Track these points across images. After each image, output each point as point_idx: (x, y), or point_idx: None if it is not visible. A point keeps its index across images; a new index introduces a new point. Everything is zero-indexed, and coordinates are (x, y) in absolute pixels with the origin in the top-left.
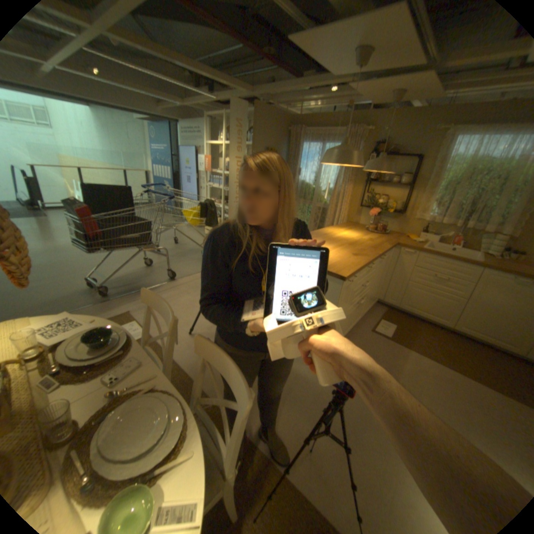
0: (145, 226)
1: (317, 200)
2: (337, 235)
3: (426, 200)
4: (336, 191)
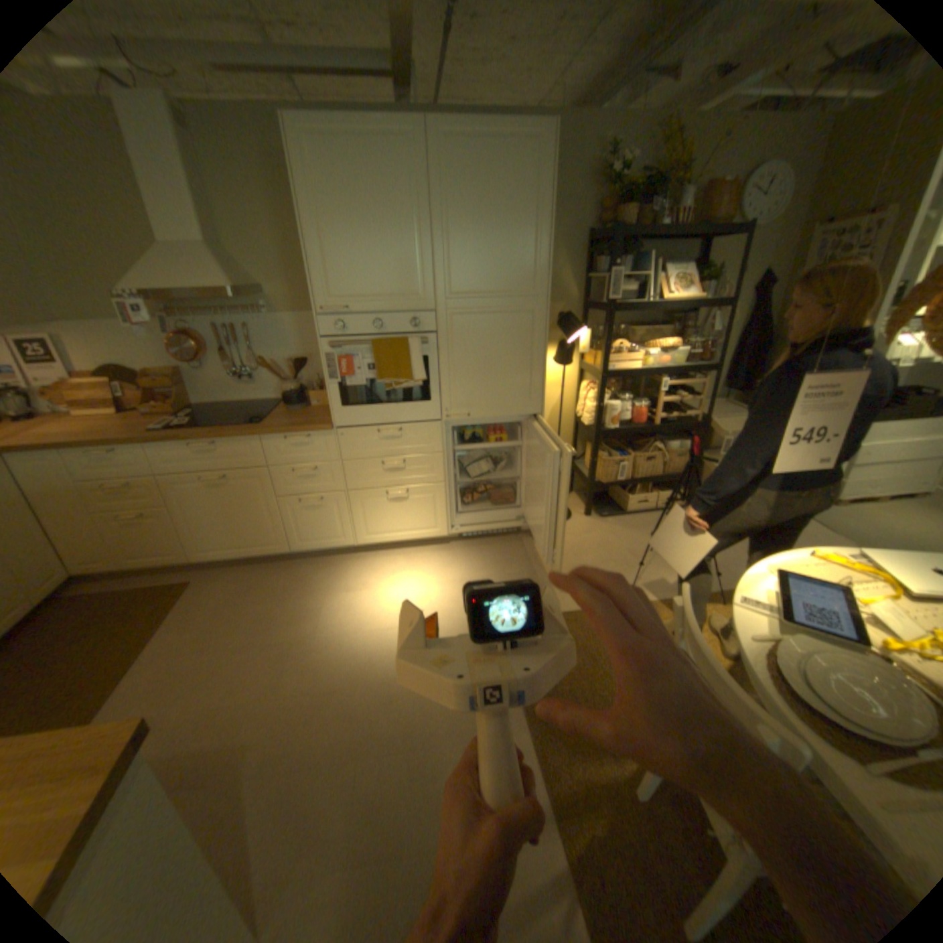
0: None
1: None
2: None
3: None
4: None
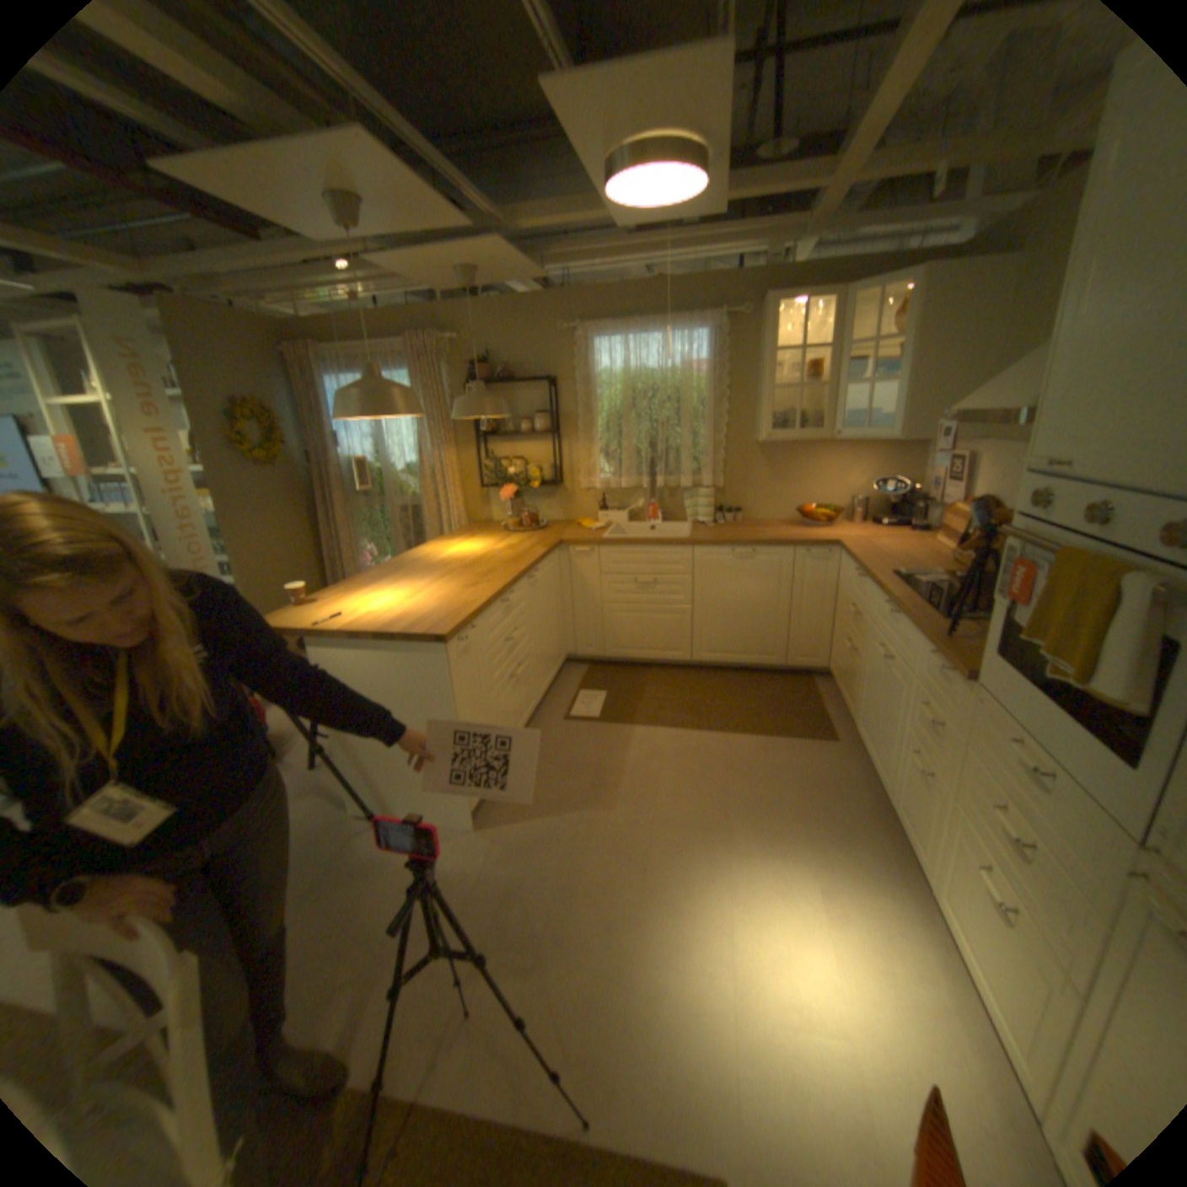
0: None
1: (396, 494)
2: (443, 555)
3: (587, 455)
4: (426, 468)
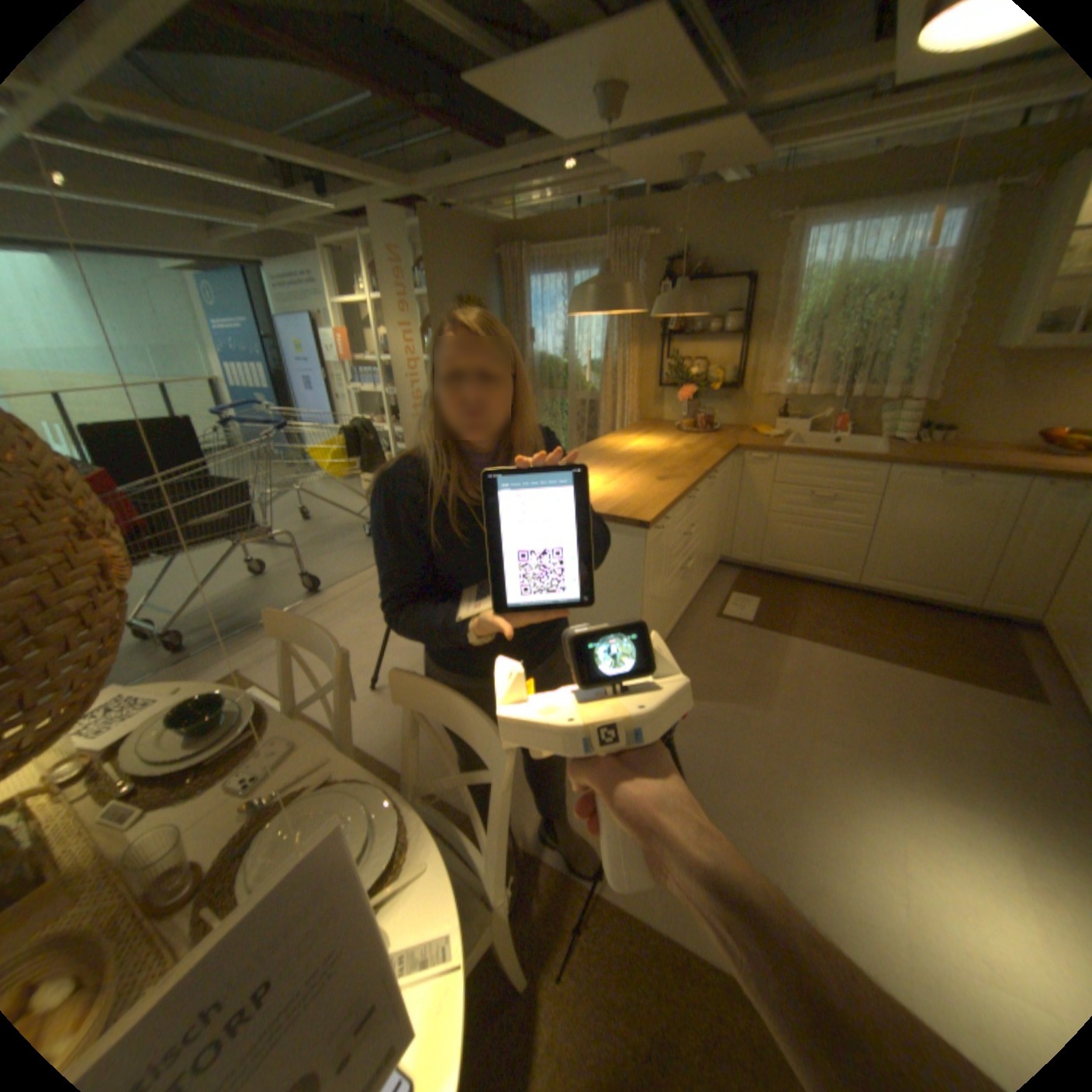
0: (235, 493)
1: (576, 388)
2: (624, 448)
3: (775, 357)
4: (608, 365)
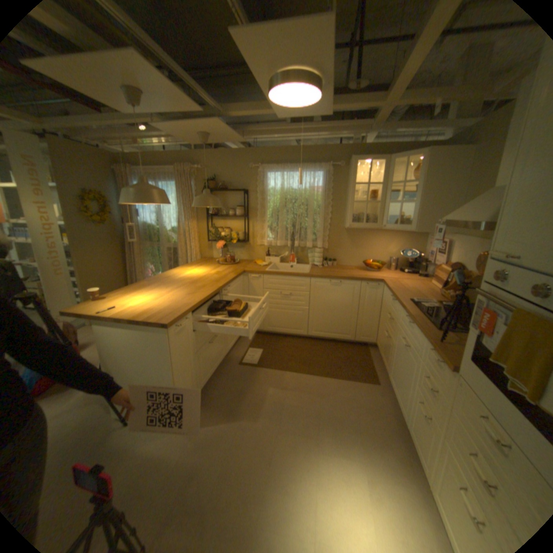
0: None
1: (166, 241)
2: (182, 275)
3: (261, 228)
4: (181, 230)
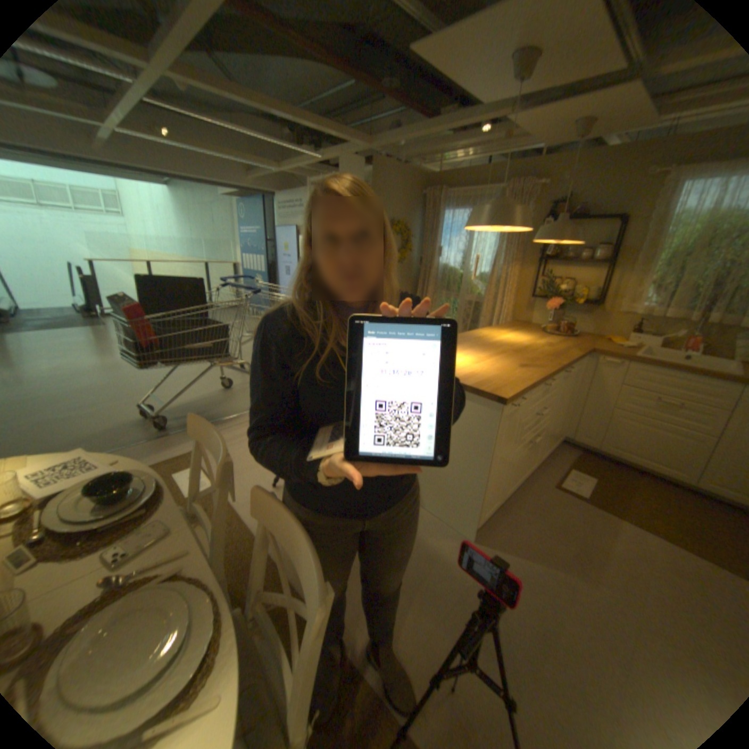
0: (220, 332)
1: (467, 292)
2: (497, 338)
3: (637, 283)
4: (494, 277)
